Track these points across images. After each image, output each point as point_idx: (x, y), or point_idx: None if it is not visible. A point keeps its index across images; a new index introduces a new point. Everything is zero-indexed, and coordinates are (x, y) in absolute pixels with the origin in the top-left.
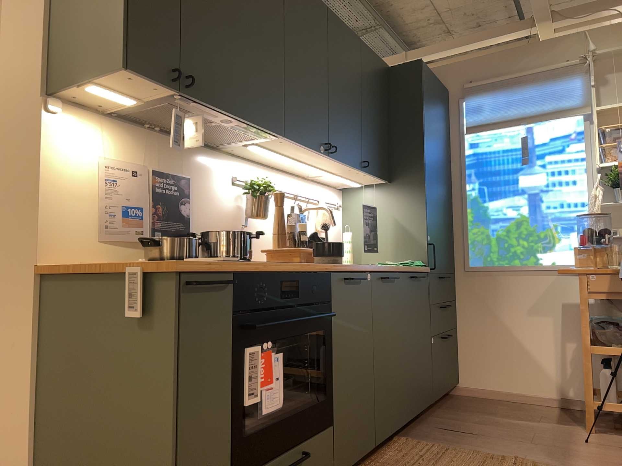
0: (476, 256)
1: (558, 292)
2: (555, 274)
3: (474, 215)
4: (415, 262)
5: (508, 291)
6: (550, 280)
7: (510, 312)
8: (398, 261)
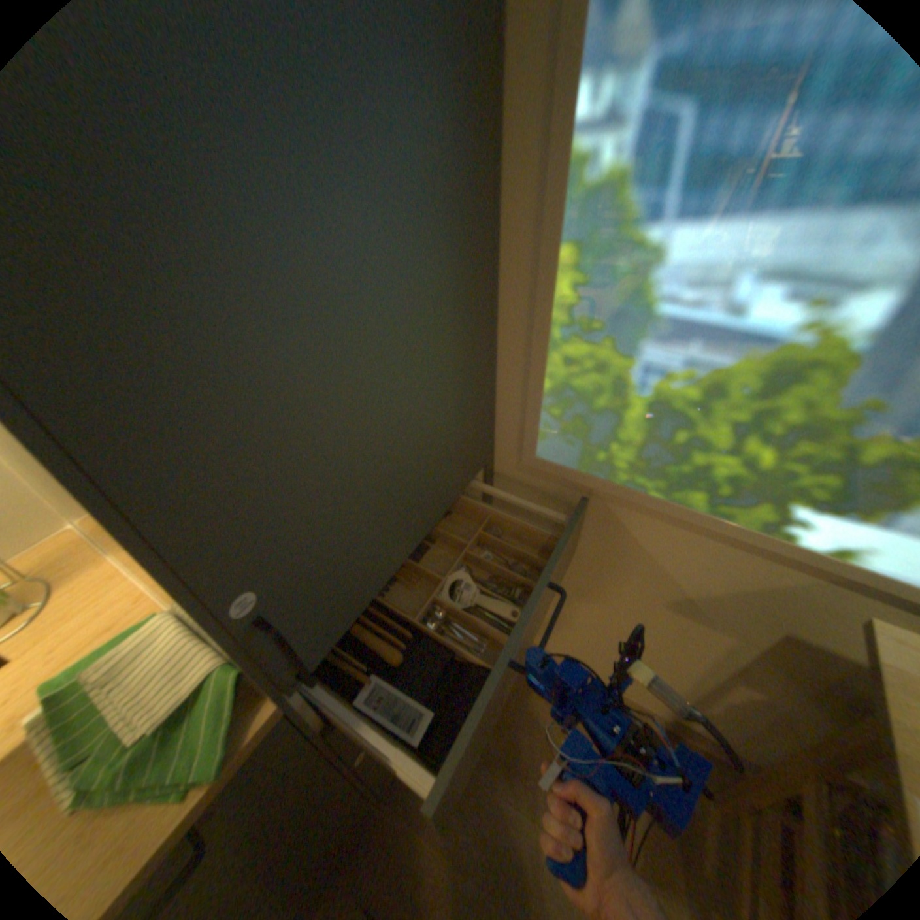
0: (562, 434)
1: (797, 614)
2: (825, 578)
3: (588, 281)
4: (195, 695)
5: (636, 547)
6: (794, 582)
7: (621, 584)
8: (169, 624)
